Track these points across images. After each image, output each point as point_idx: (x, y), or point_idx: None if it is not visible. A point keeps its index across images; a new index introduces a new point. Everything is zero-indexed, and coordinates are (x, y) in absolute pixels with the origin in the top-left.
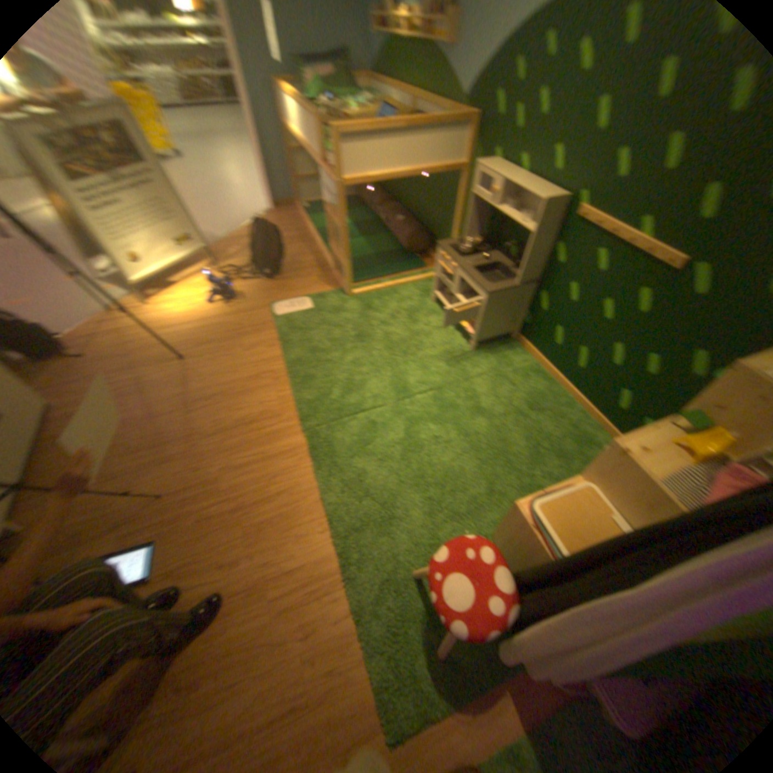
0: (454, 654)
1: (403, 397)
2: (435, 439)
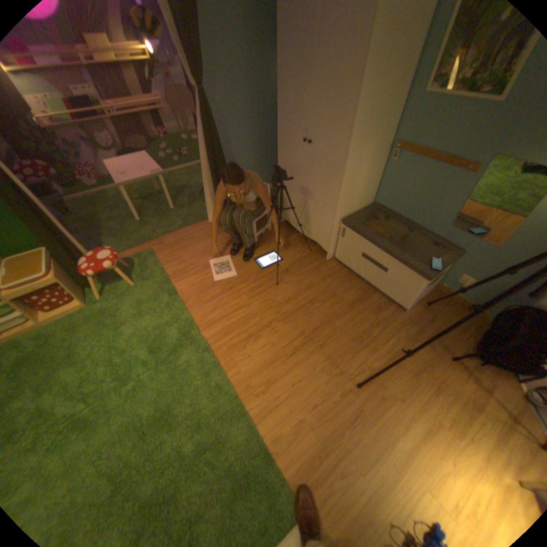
0: (119, 265)
1: (111, 398)
2: (94, 360)
